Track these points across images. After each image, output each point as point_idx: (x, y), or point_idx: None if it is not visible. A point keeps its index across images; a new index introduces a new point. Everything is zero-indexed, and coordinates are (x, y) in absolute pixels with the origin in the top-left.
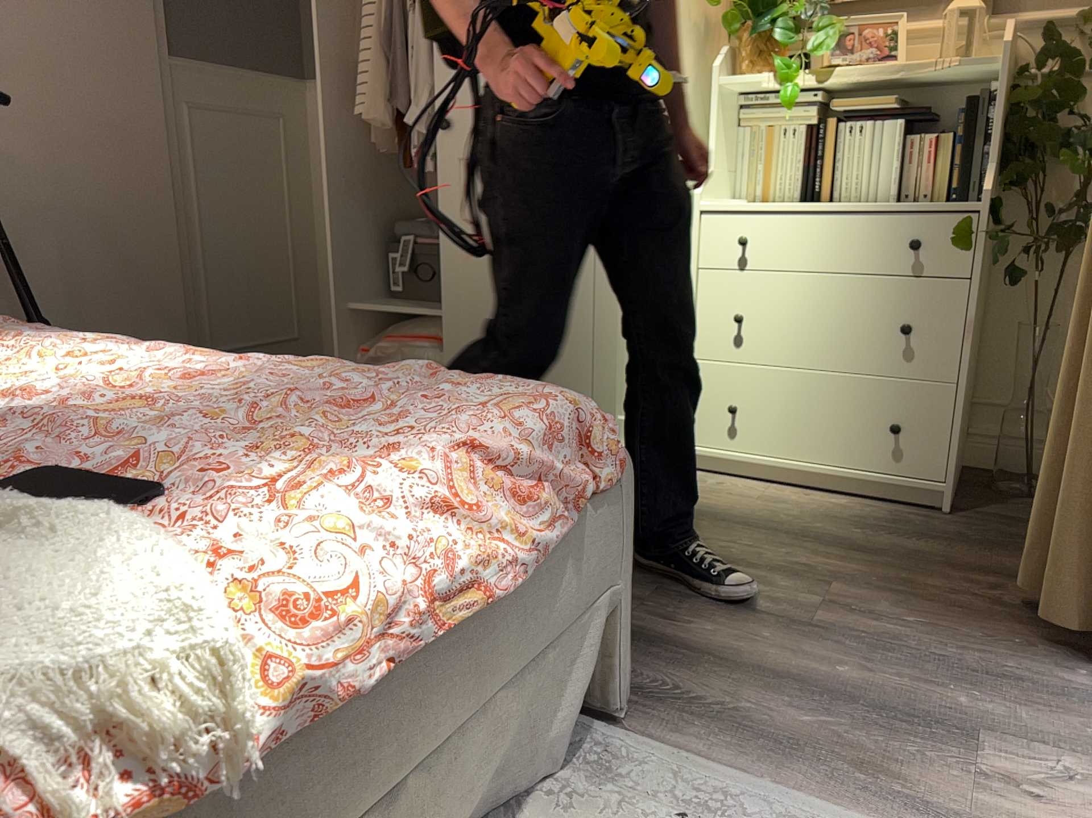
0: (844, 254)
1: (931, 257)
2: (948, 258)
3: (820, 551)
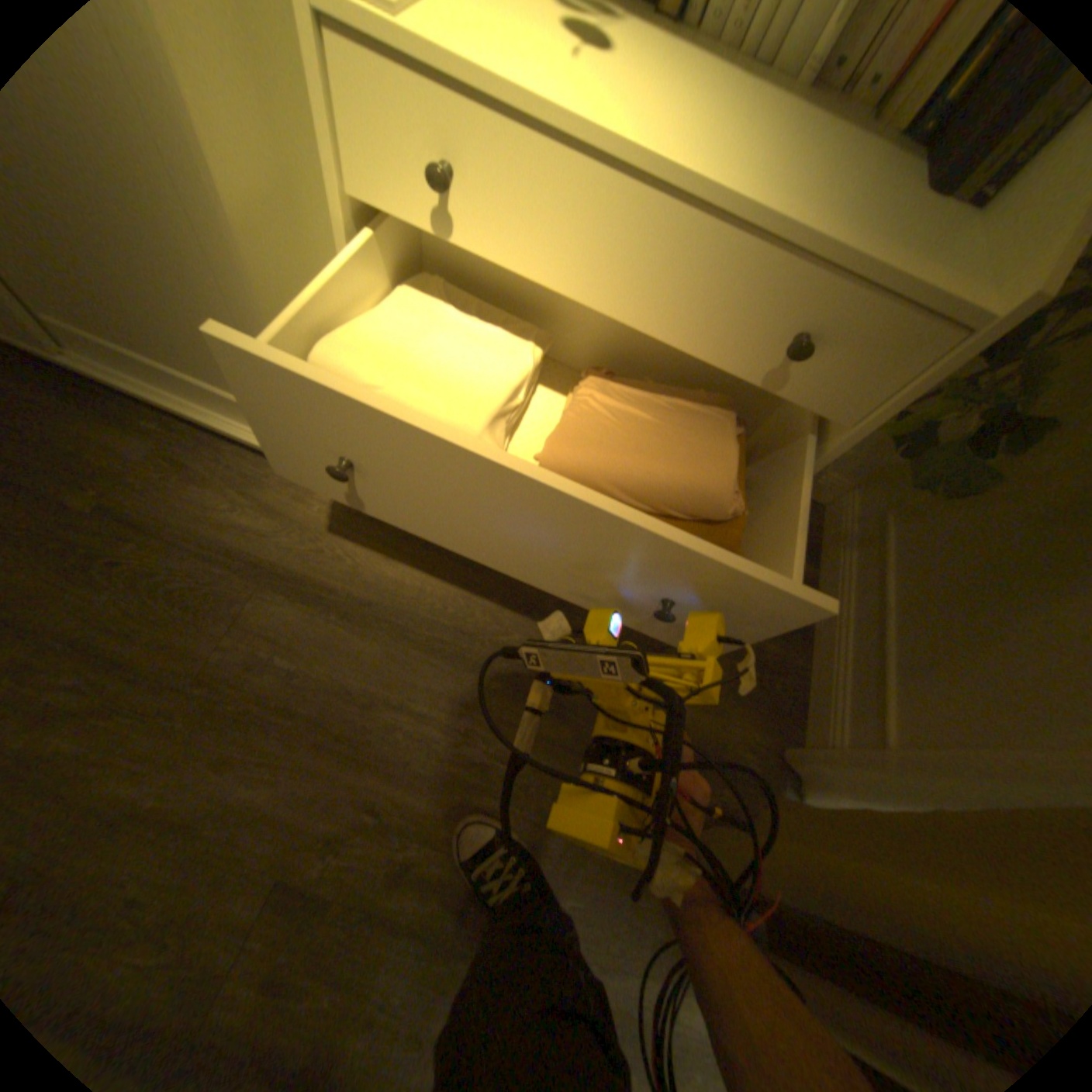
0: (658, 294)
1: (815, 369)
2: (842, 383)
3: (506, 705)
